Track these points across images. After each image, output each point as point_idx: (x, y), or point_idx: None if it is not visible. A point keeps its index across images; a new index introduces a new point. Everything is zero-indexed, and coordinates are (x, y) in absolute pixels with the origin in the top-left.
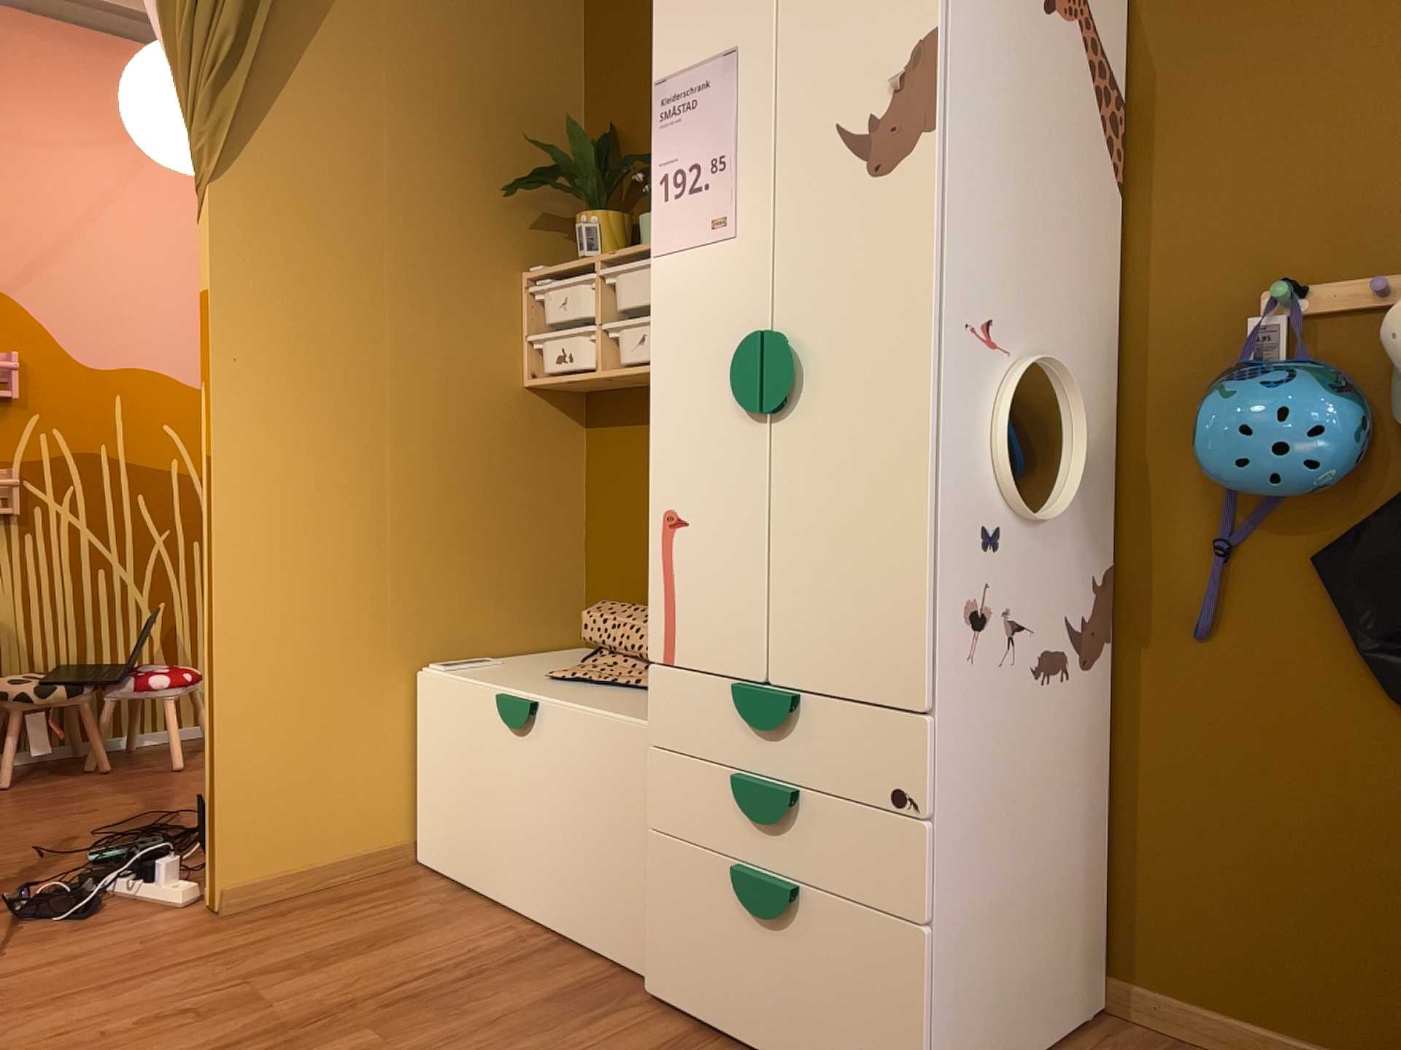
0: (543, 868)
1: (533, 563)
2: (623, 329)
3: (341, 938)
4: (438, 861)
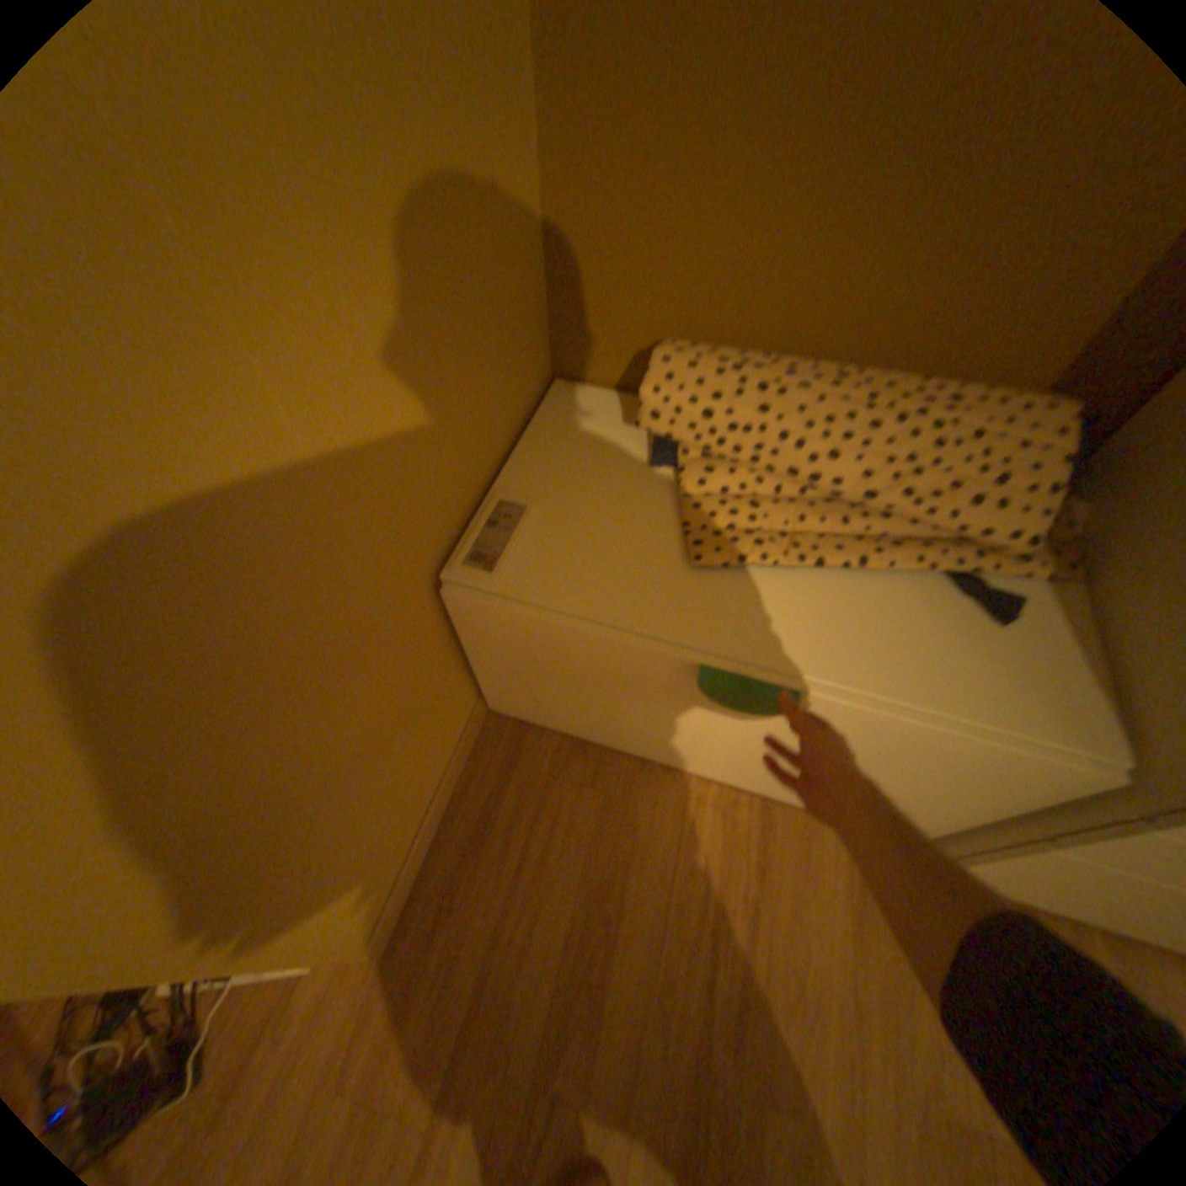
0: (745, 767)
1: (499, 283)
2: None
3: (558, 920)
4: (531, 718)
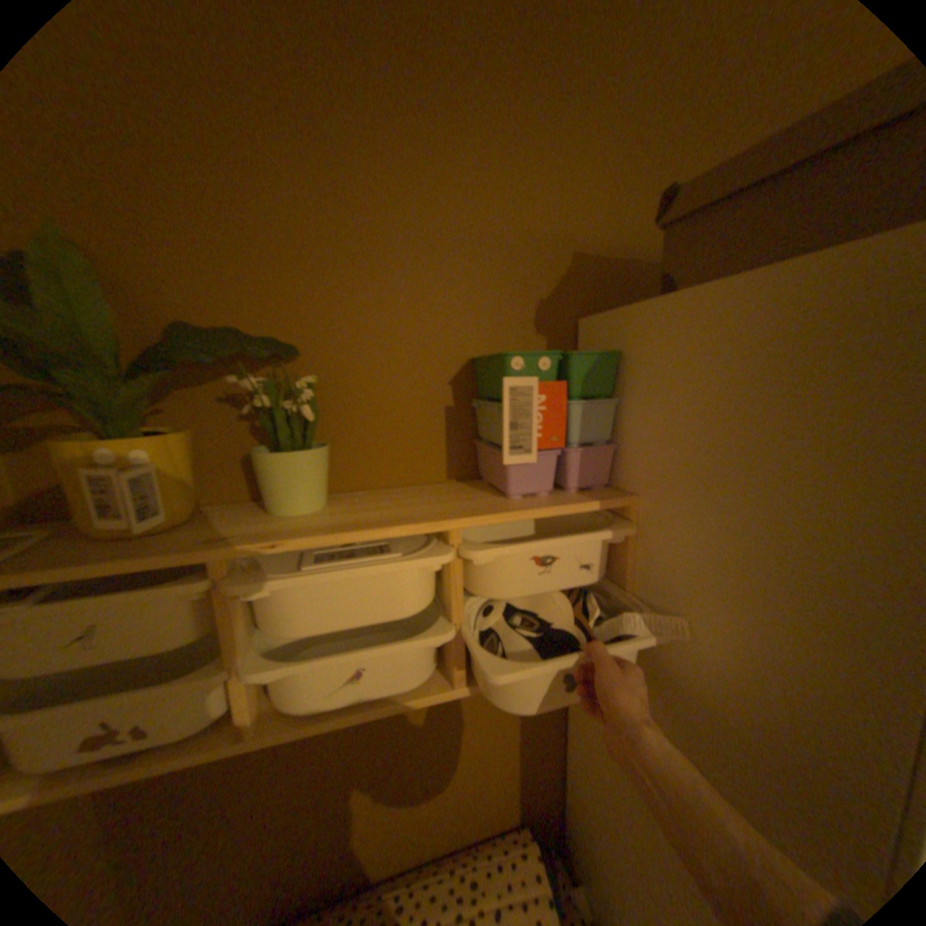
0: None
1: None
2: (316, 665)
3: None
4: None
